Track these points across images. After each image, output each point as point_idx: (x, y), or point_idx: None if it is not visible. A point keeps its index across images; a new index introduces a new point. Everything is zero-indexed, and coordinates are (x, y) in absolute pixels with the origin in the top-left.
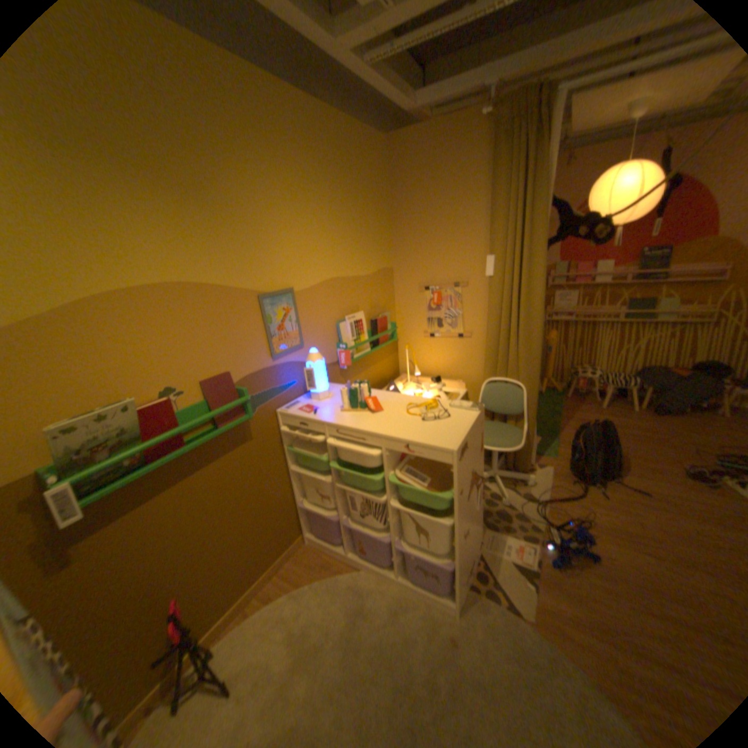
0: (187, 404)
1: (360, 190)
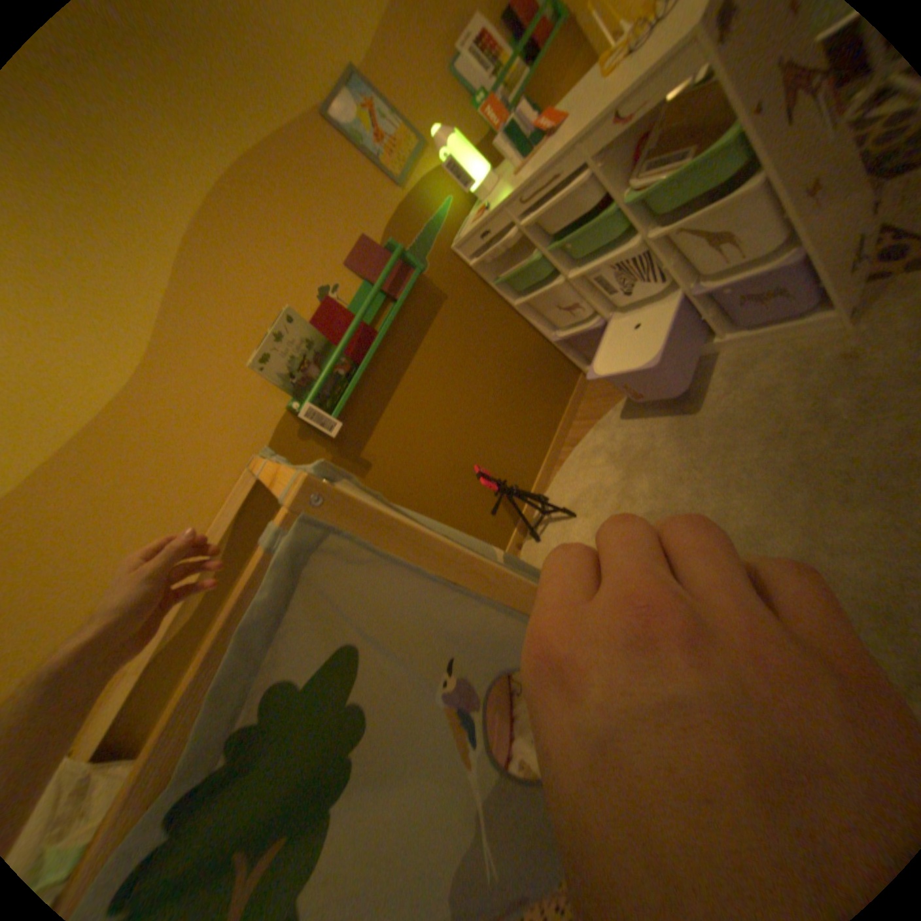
0: (350, 294)
1: None
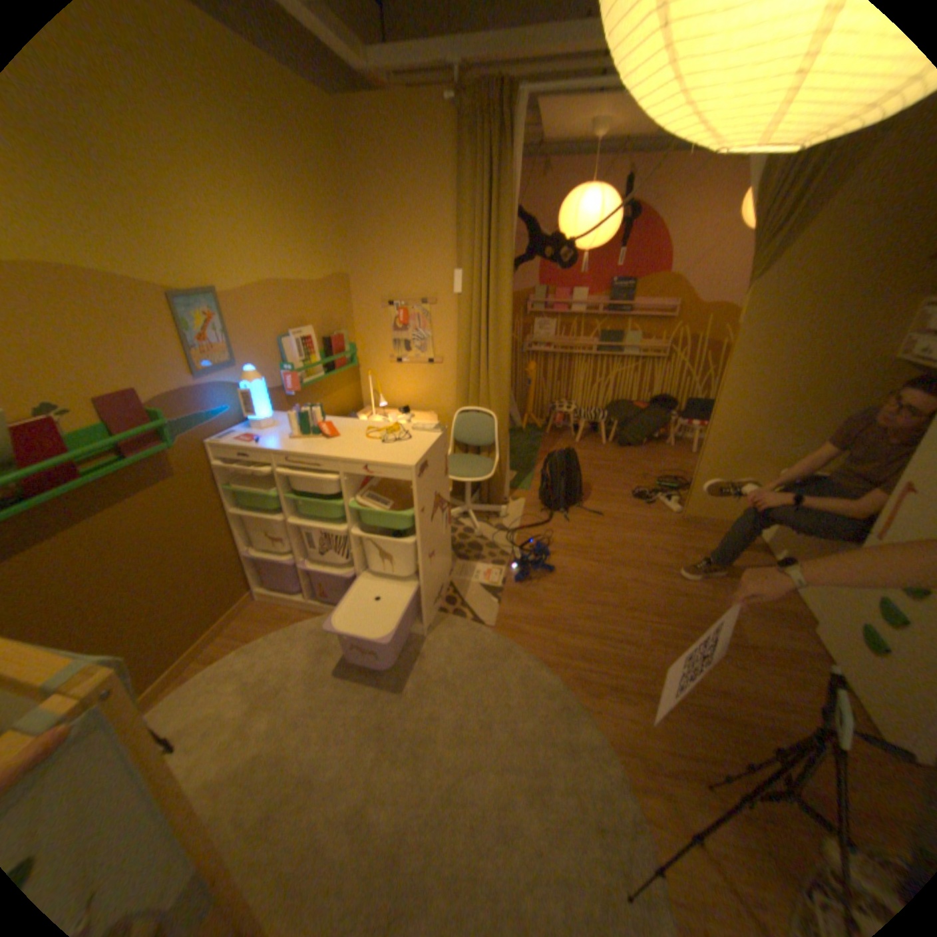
0: (77, 425)
1: (299, 168)
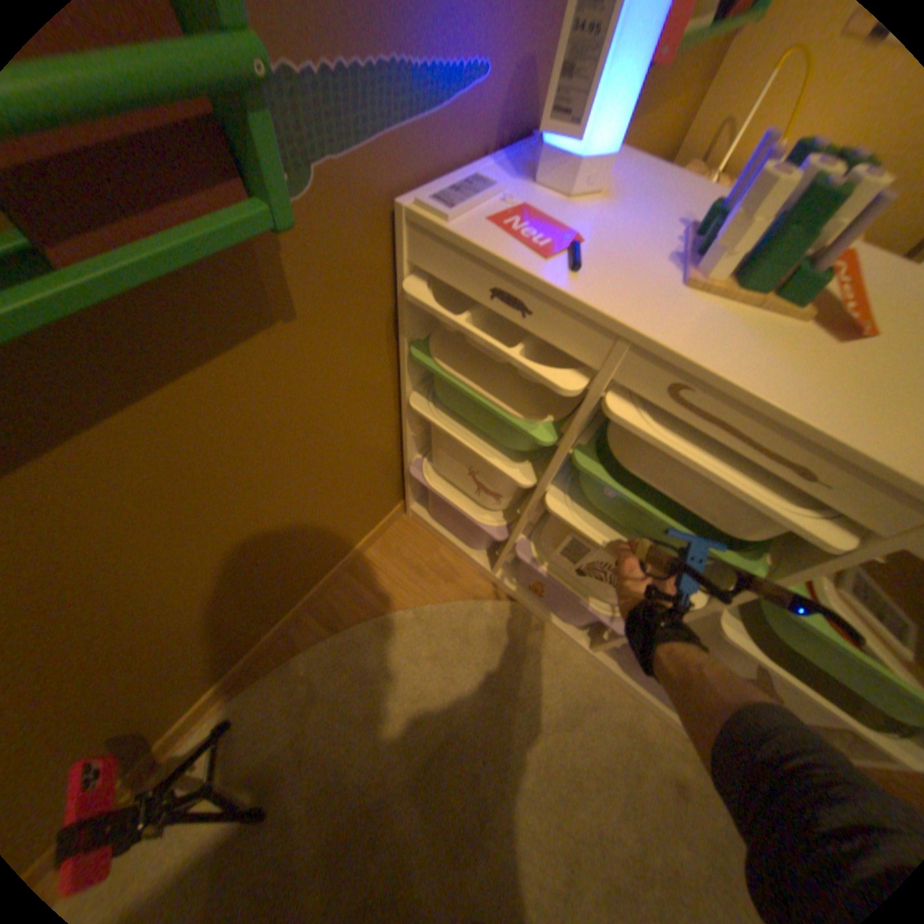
0: None
1: None
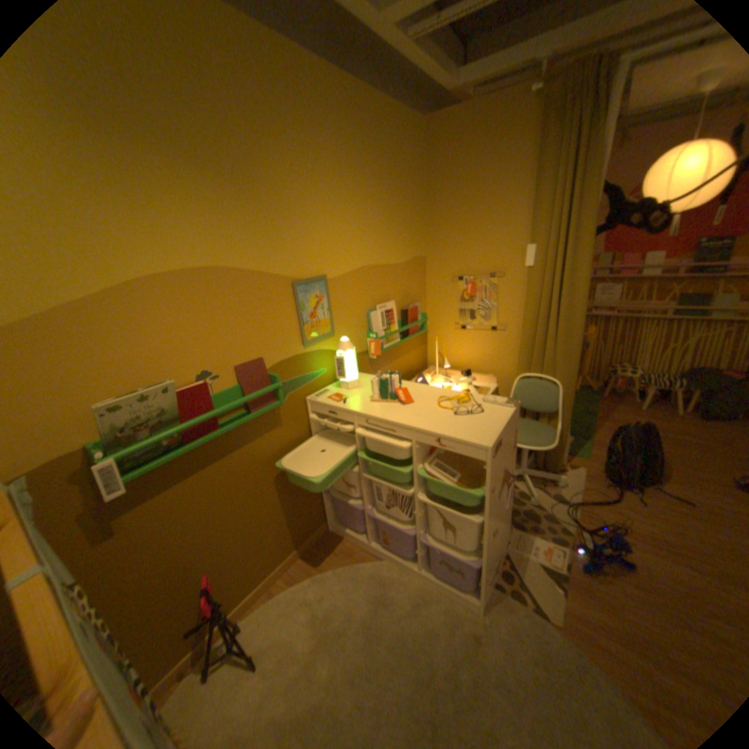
0: (221, 387)
1: (396, 175)
